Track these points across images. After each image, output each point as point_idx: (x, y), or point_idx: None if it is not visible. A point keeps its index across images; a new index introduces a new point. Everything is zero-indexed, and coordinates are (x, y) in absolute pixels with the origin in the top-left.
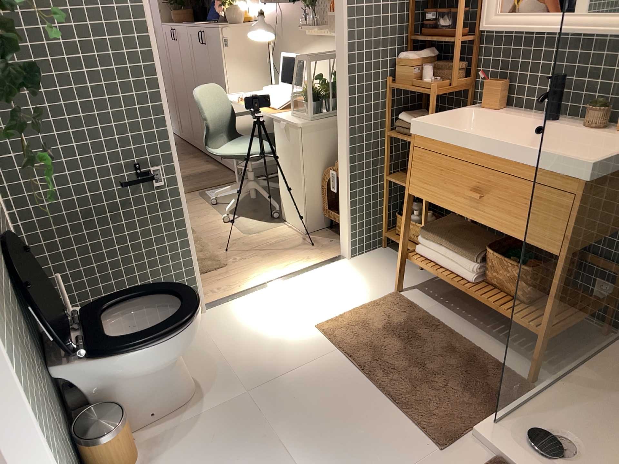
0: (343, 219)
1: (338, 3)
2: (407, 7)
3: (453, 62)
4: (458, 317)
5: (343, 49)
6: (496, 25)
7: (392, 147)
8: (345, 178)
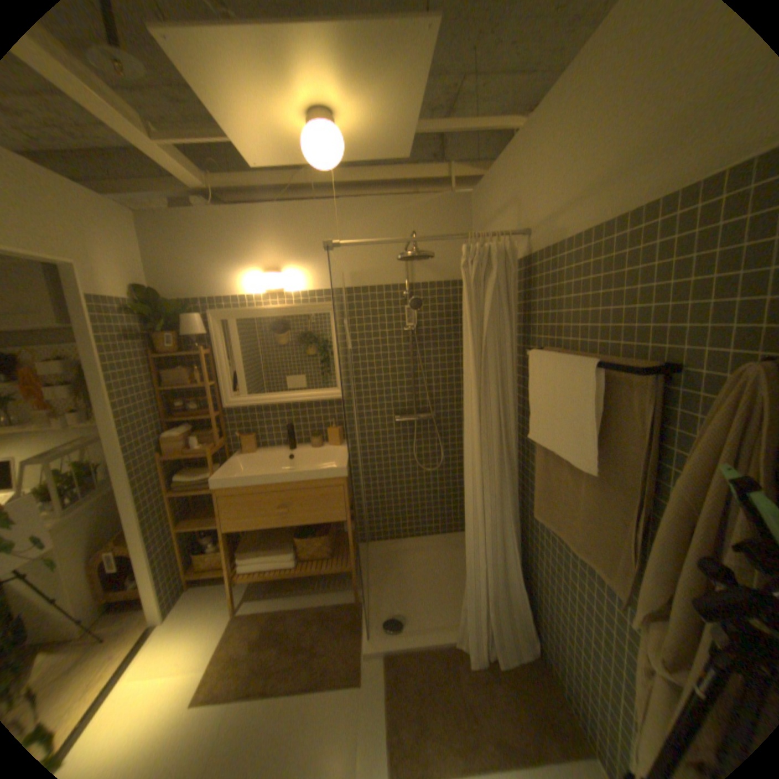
0: (143, 590)
1: (97, 409)
2: (153, 398)
3: (201, 428)
4: (288, 597)
5: (112, 444)
6: (241, 404)
7: (168, 505)
8: (138, 552)
